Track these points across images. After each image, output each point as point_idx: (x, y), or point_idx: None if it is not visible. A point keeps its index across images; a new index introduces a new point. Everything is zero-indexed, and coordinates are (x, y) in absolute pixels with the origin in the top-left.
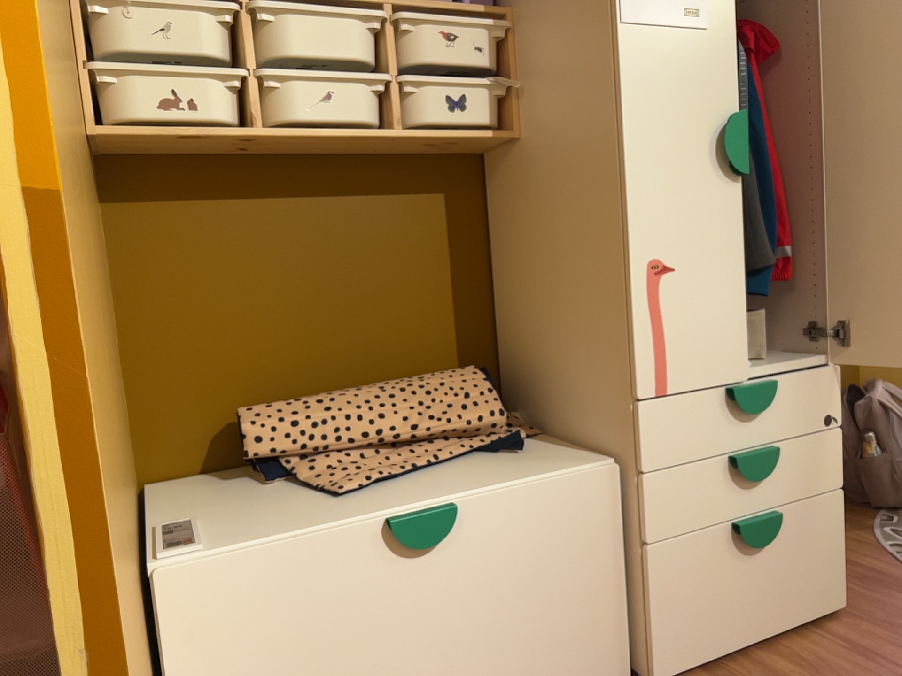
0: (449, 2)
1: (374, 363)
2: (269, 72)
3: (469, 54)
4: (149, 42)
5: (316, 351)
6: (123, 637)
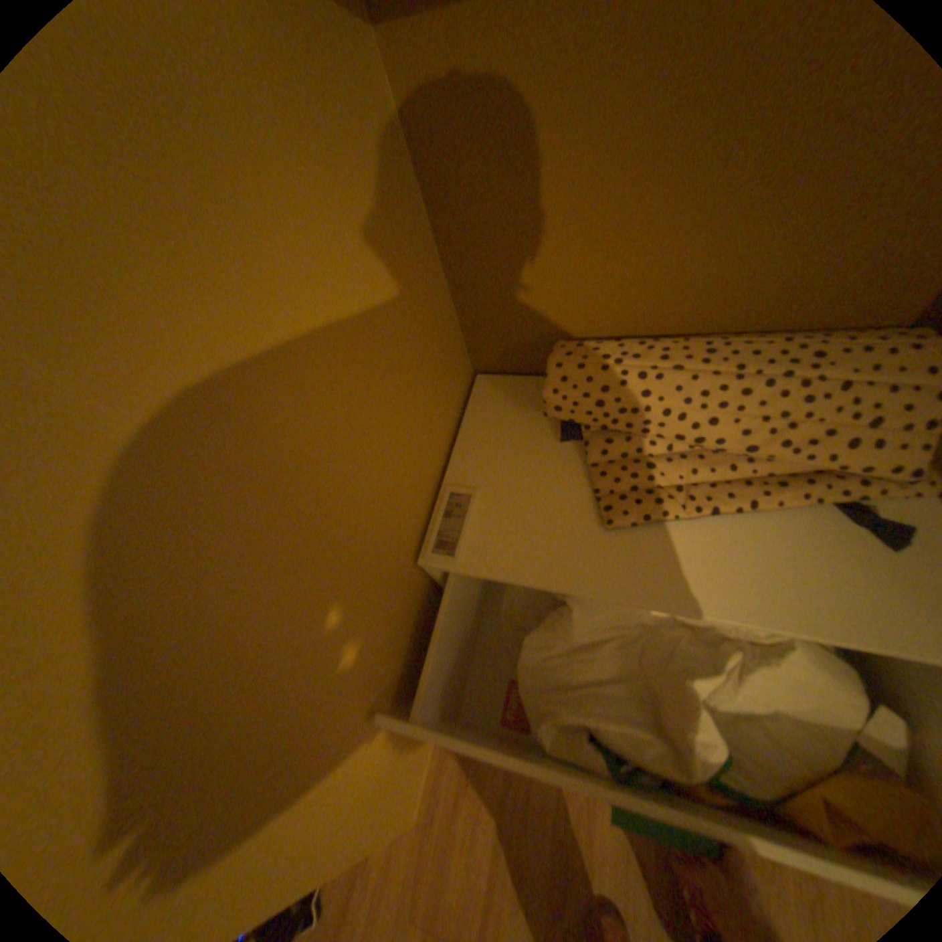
0: None
1: (758, 295)
2: None
3: None
4: None
5: (673, 272)
6: (291, 829)
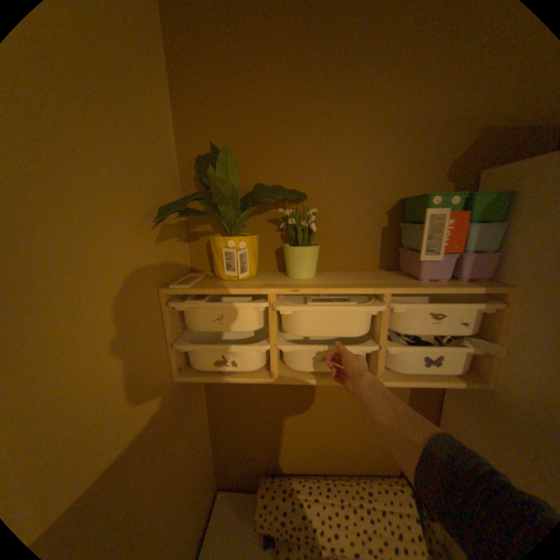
0: (446, 286)
1: (342, 460)
2: (283, 348)
3: (457, 329)
4: (208, 327)
5: (308, 449)
6: None
